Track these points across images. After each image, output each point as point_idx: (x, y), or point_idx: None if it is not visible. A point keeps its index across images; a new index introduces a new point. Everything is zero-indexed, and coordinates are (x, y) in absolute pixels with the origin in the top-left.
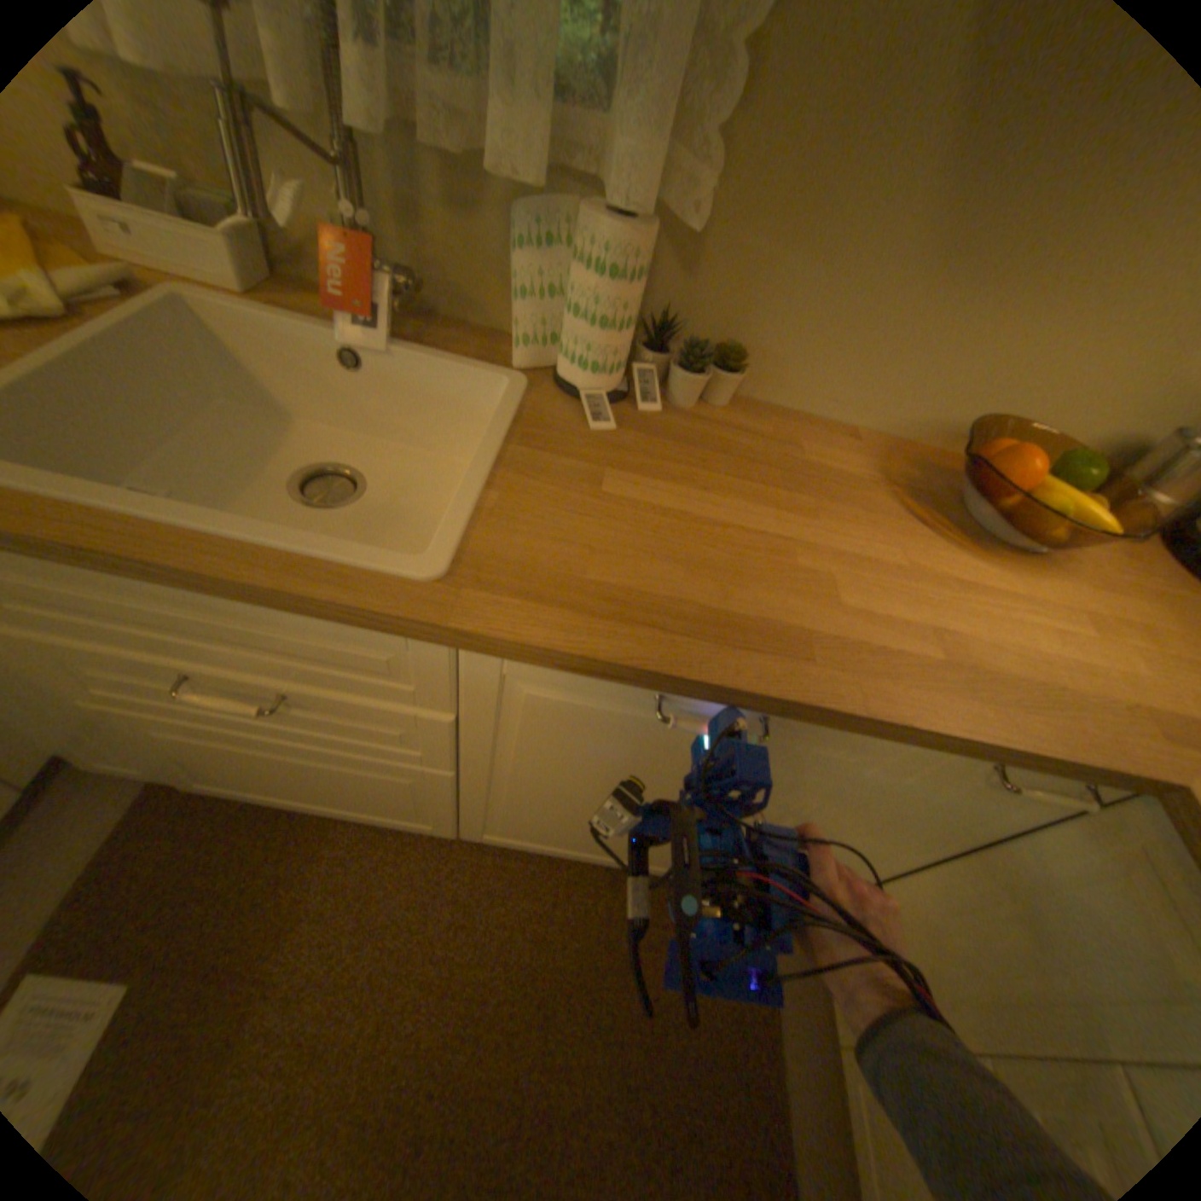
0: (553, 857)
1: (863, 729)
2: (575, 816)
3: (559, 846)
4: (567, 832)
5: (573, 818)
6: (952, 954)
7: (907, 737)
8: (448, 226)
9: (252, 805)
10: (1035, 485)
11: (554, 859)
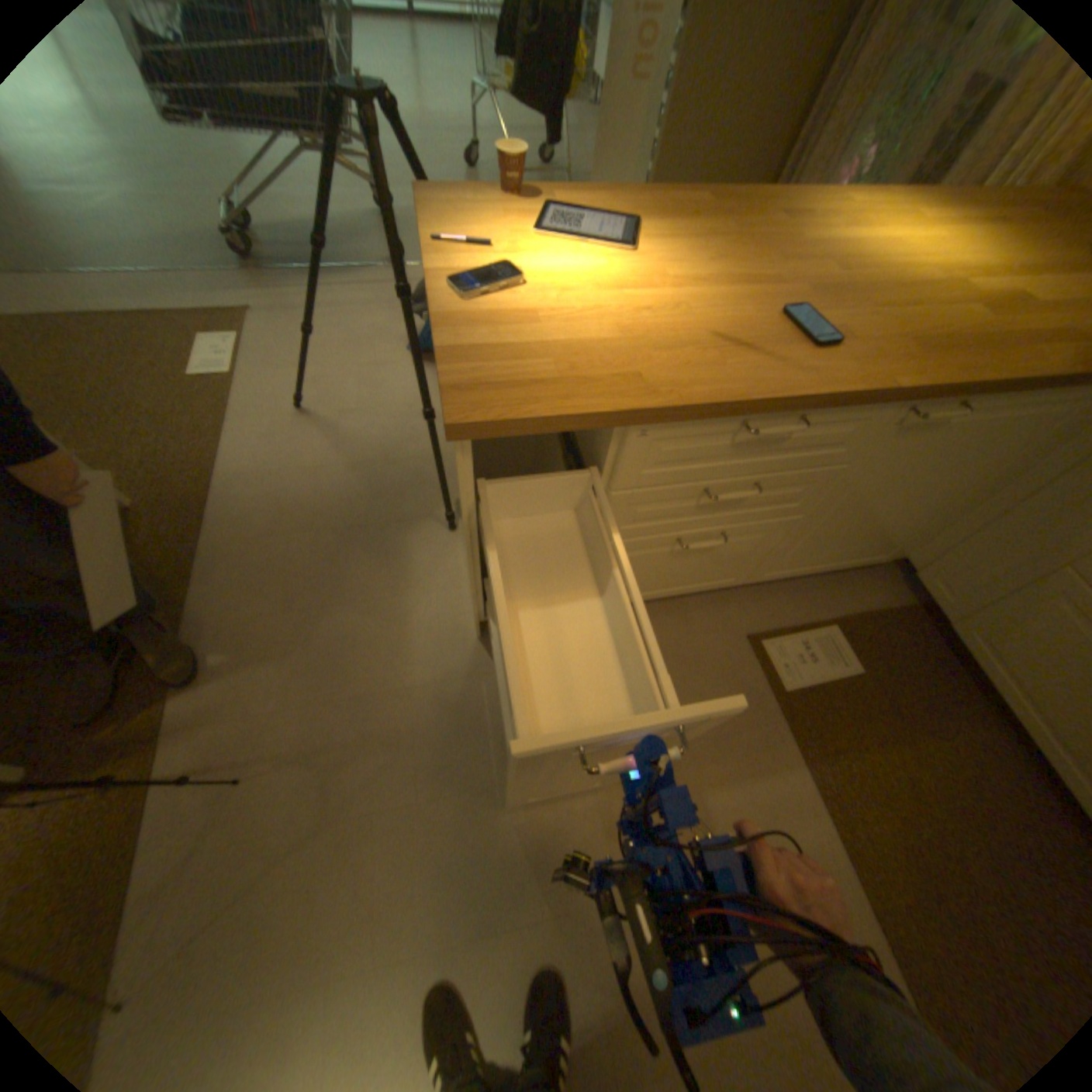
0: None
1: None
2: None
3: None
4: None
5: None
6: None
7: None
8: None
9: (985, 671)
10: None
11: None
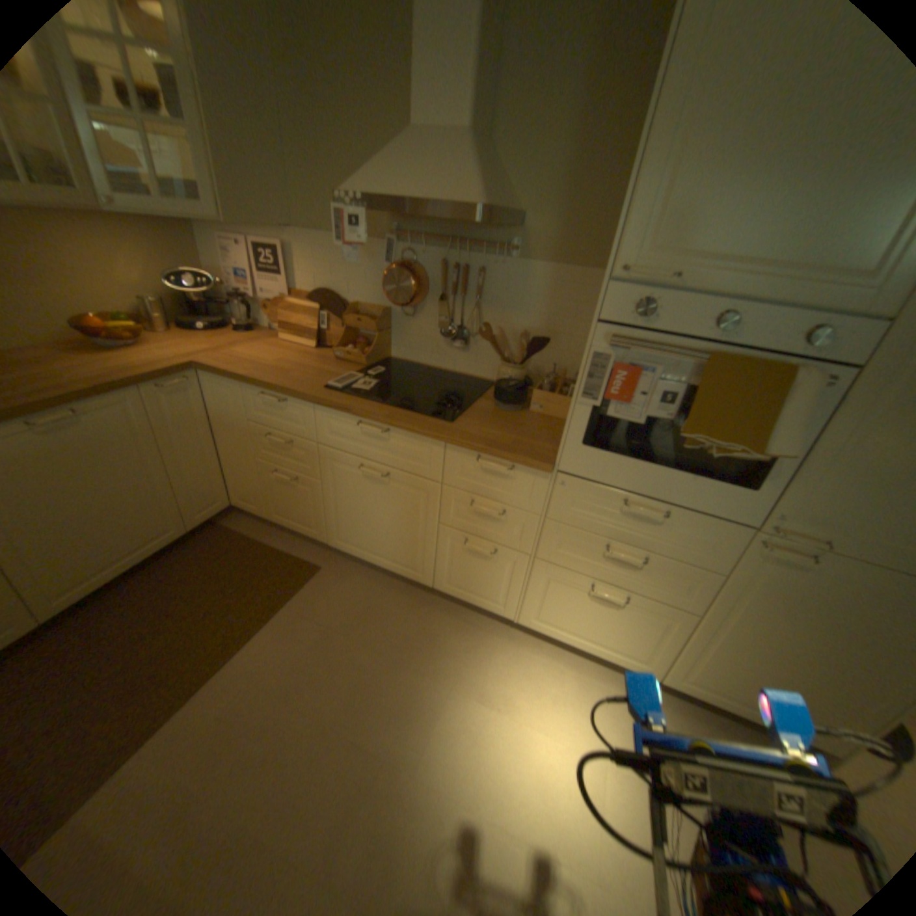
0: (99, 582)
1: (93, 392)
2: (71, 529)
3: (91, 566)
4: (81, 549)
5: (71, 532)
6: (233, 454)
7: (108, 388)
8: None
9: None
10: (99, 328)
11: (103, 586)
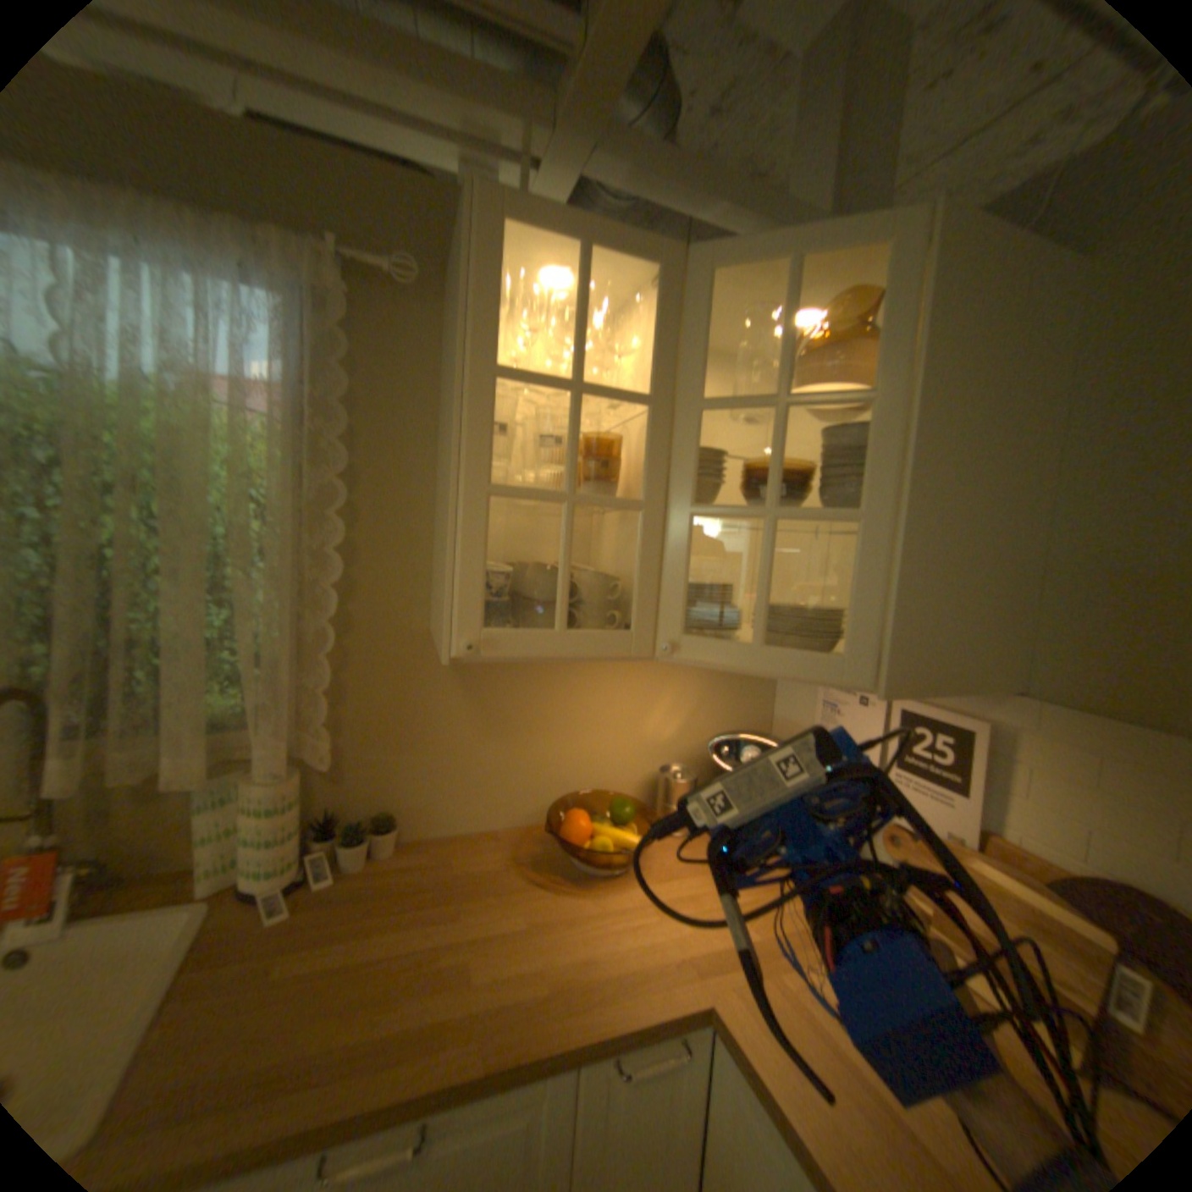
0: None
1: (485, 1088)
2: None
3: None
4: None
5: None
6: None
7: (520, 1076)
8: (138, 816)
9: None
10: (585, 837)
11: None
